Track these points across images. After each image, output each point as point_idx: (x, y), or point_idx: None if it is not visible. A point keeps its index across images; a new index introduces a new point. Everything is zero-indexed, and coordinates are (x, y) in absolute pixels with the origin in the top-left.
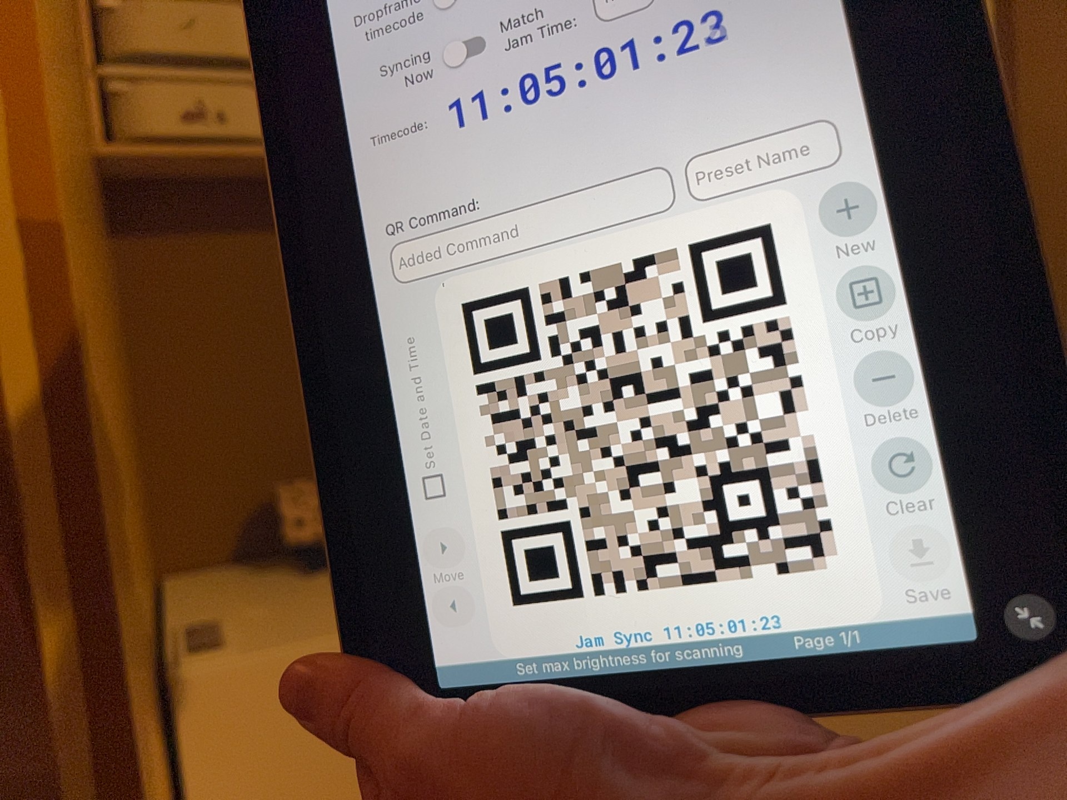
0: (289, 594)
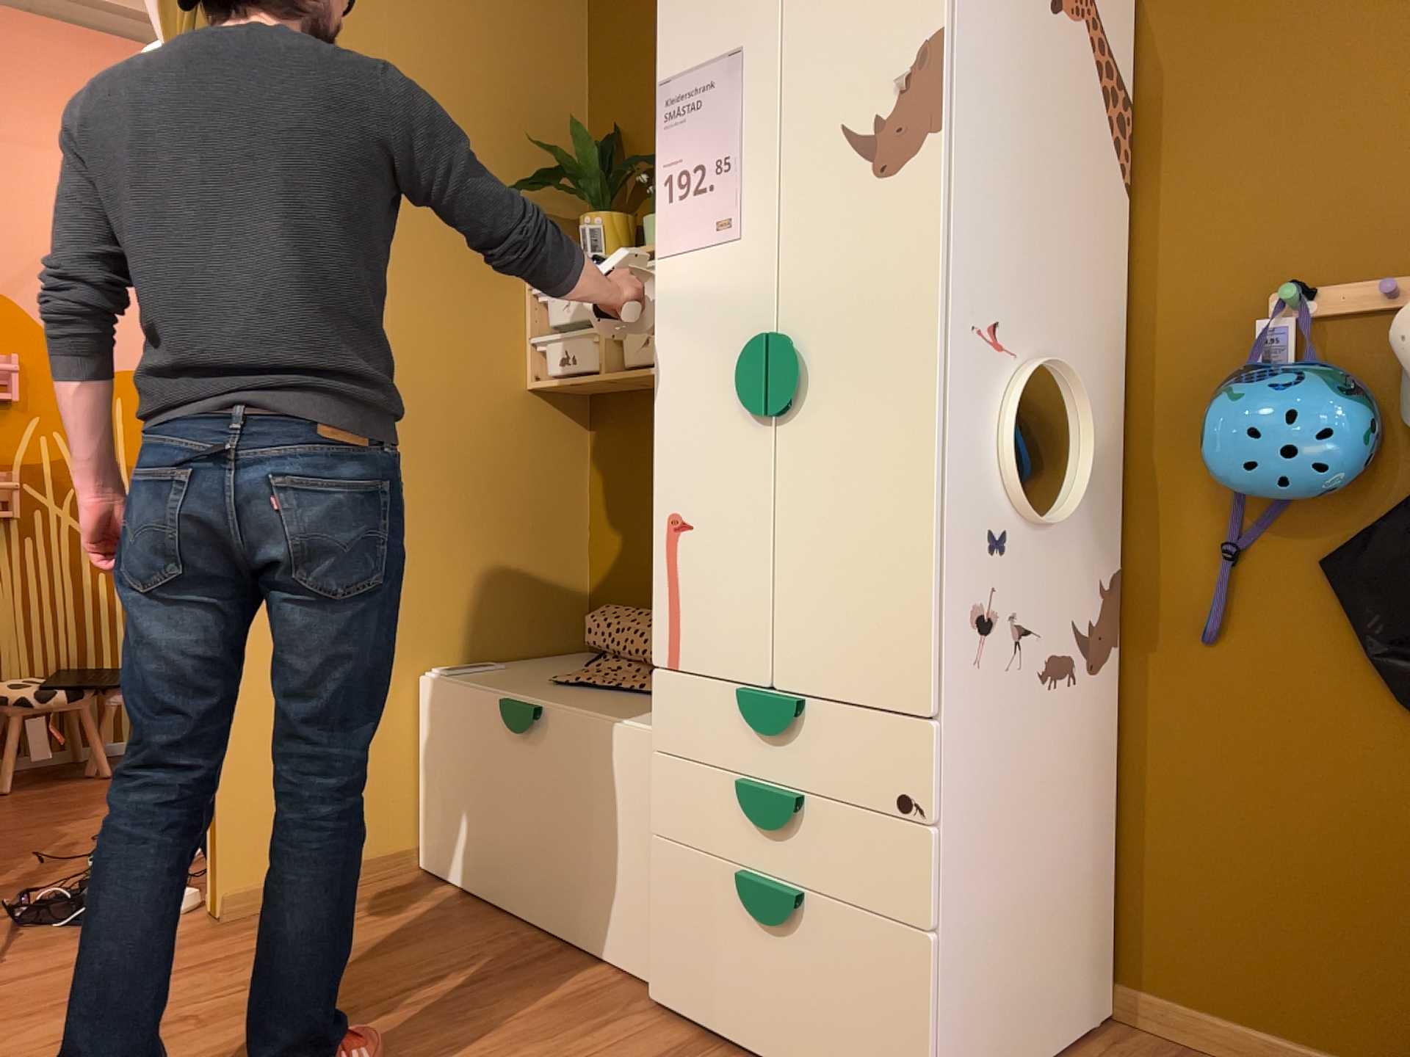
0: (554, 670)
